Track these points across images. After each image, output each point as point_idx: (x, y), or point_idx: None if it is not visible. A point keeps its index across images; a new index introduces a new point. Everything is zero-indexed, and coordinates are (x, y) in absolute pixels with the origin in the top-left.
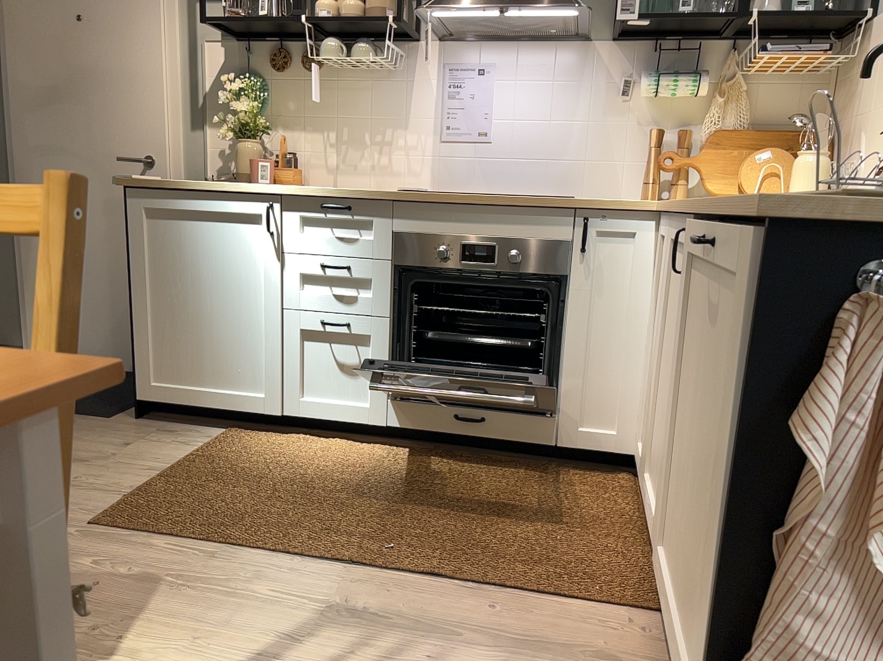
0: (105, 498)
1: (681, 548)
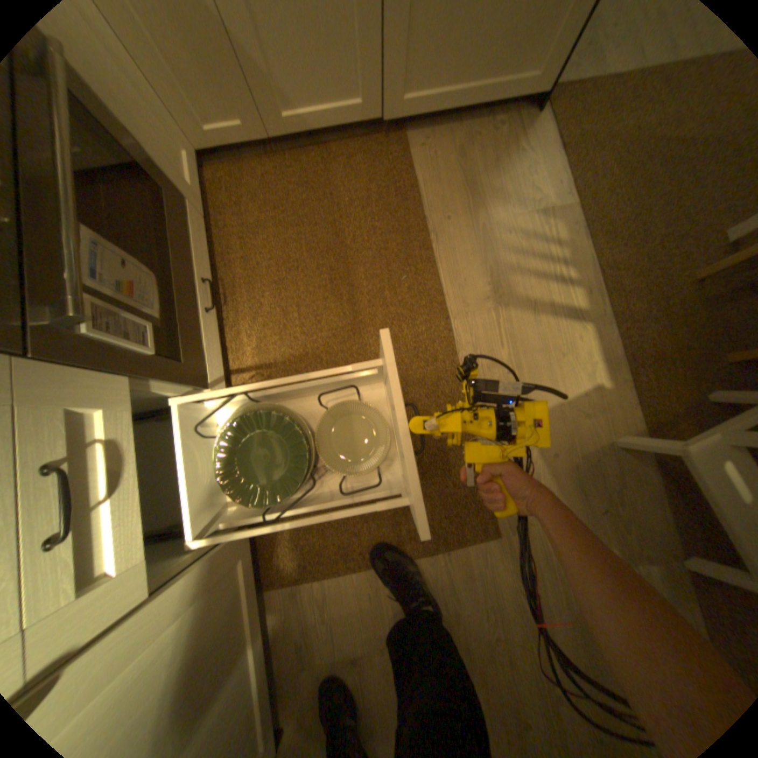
0: (461, 570)
1: (442, 63)
